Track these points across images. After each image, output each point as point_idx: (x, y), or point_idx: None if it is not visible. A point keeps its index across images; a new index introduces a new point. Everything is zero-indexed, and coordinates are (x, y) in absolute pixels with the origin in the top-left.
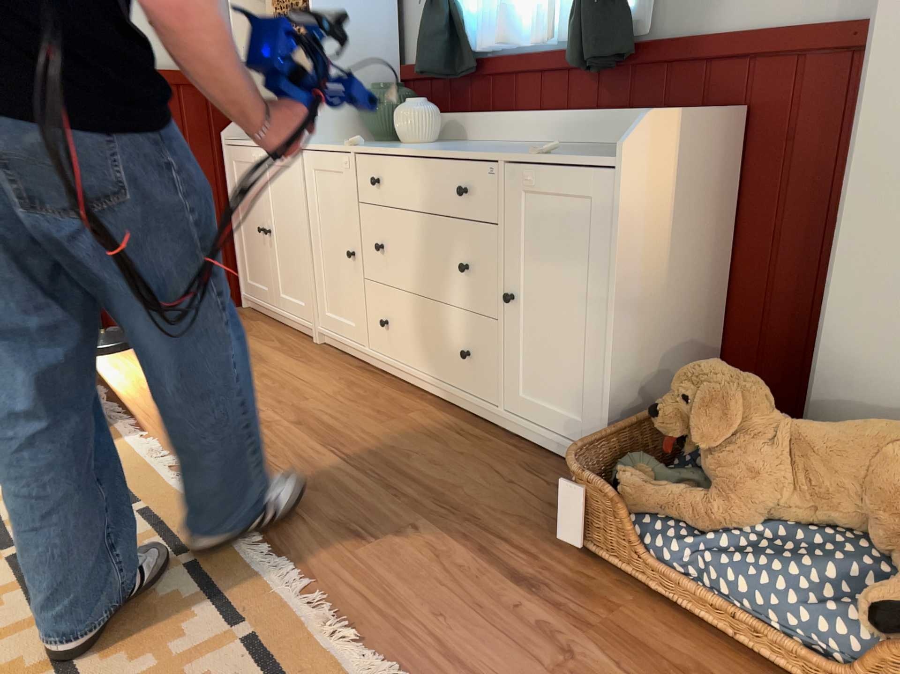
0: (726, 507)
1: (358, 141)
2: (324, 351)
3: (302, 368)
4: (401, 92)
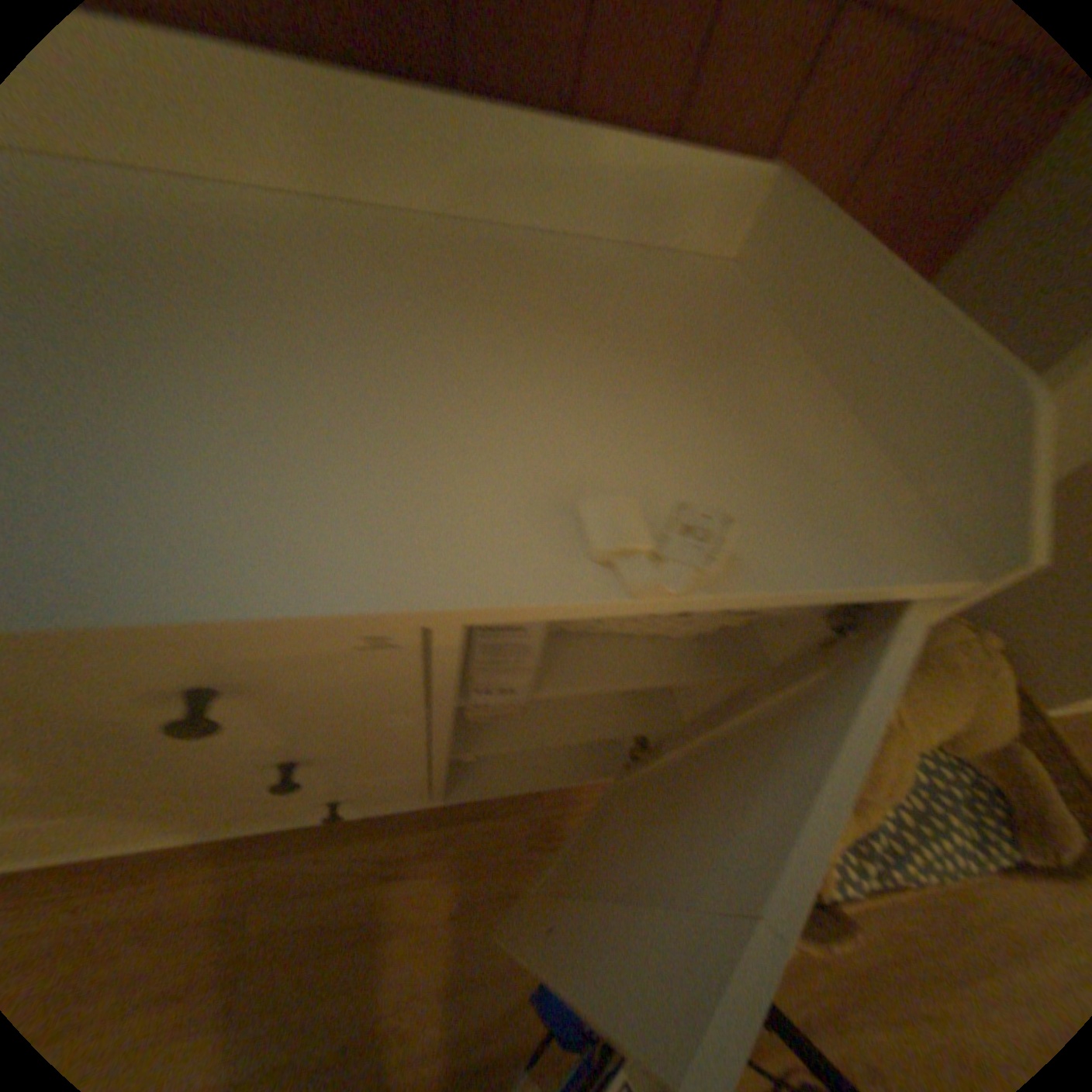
0: (871, 809)
1: None
2: None
3: None
4: None
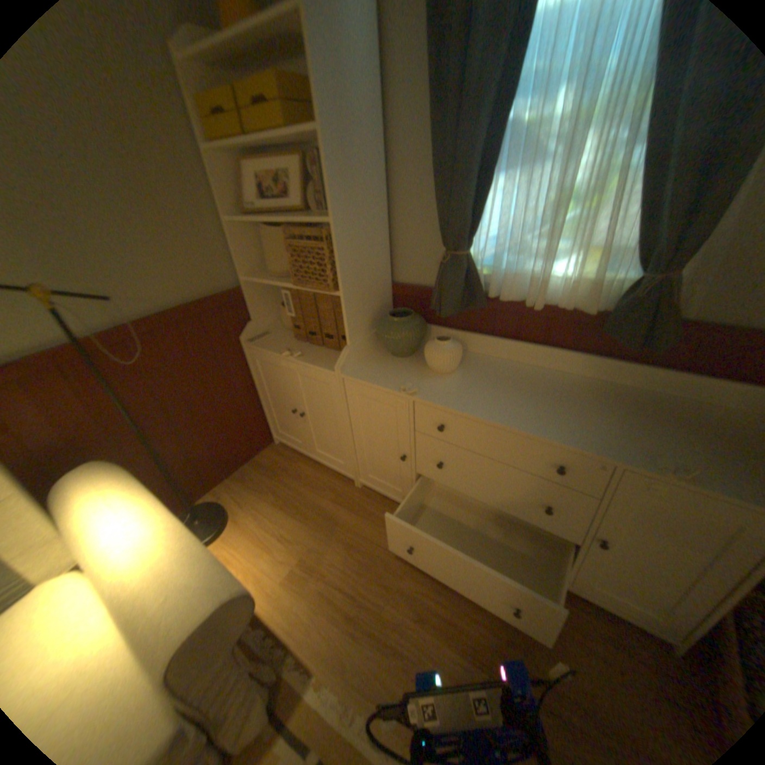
0: None
1: (413, 386)
2: (371, 496)
3: (371, 526)
4: (418, 321)
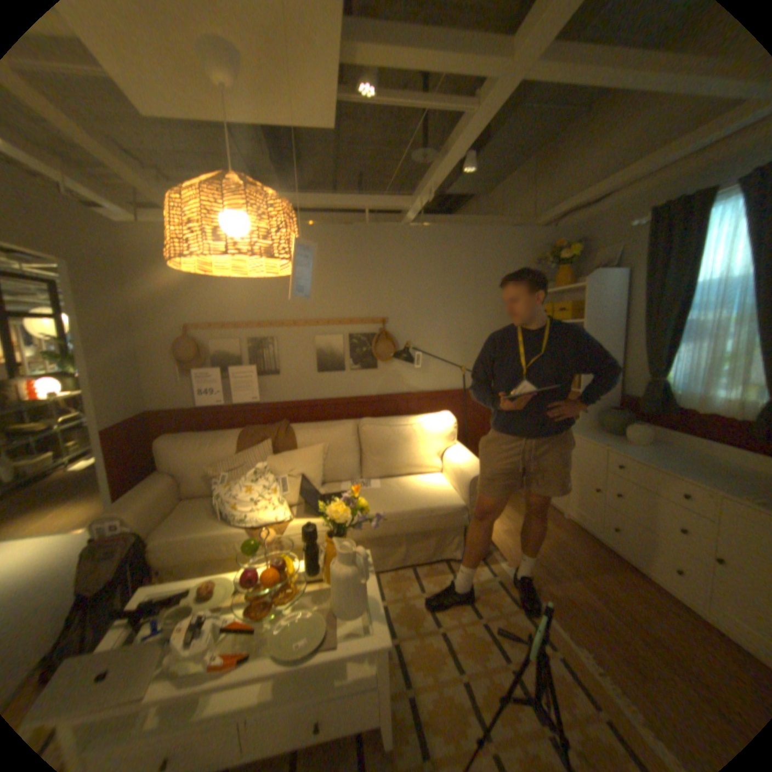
0: None
1: (609, 443)
2: (572, 526)
3: (566, 536)
4: (627, 414)
